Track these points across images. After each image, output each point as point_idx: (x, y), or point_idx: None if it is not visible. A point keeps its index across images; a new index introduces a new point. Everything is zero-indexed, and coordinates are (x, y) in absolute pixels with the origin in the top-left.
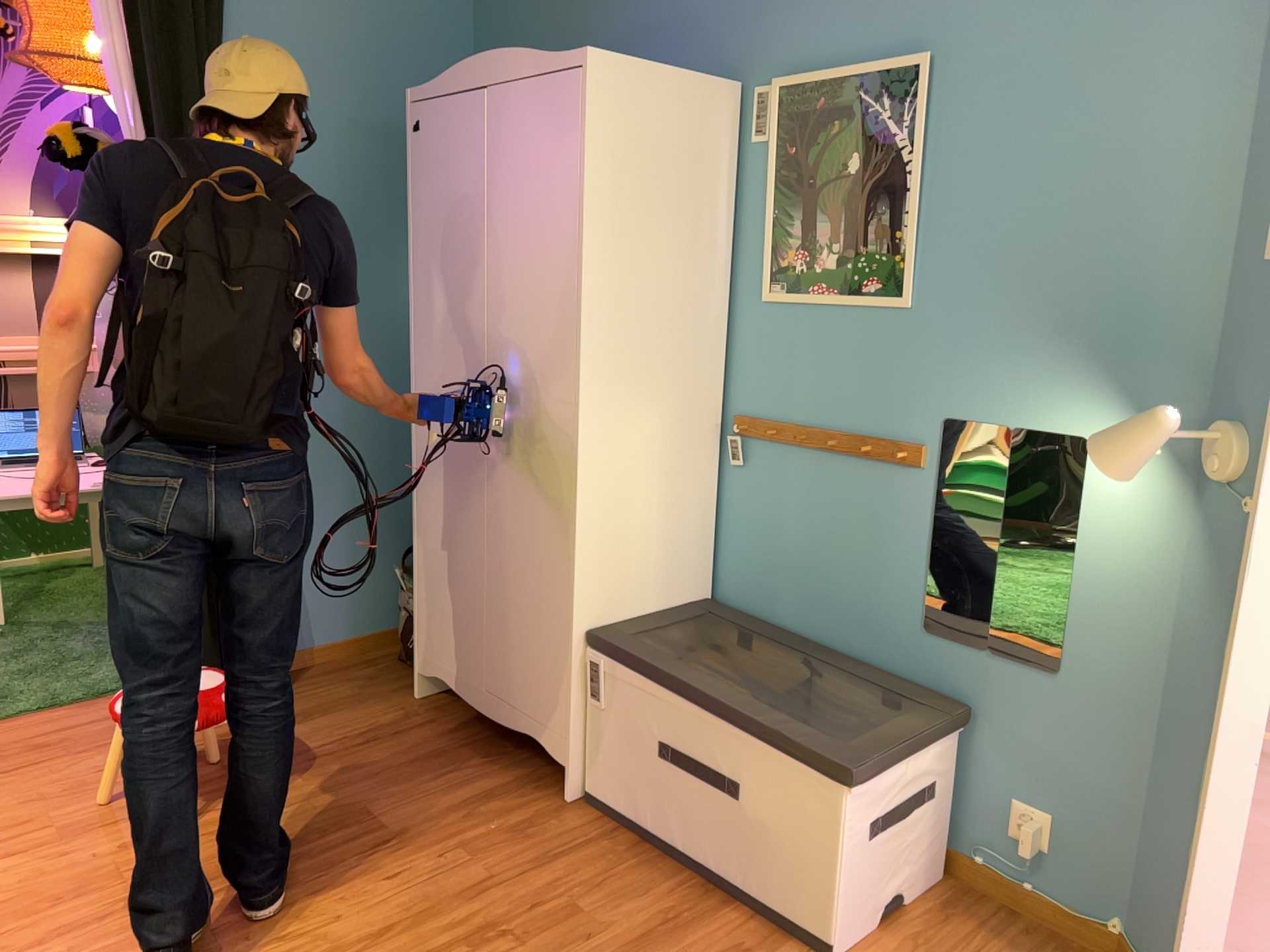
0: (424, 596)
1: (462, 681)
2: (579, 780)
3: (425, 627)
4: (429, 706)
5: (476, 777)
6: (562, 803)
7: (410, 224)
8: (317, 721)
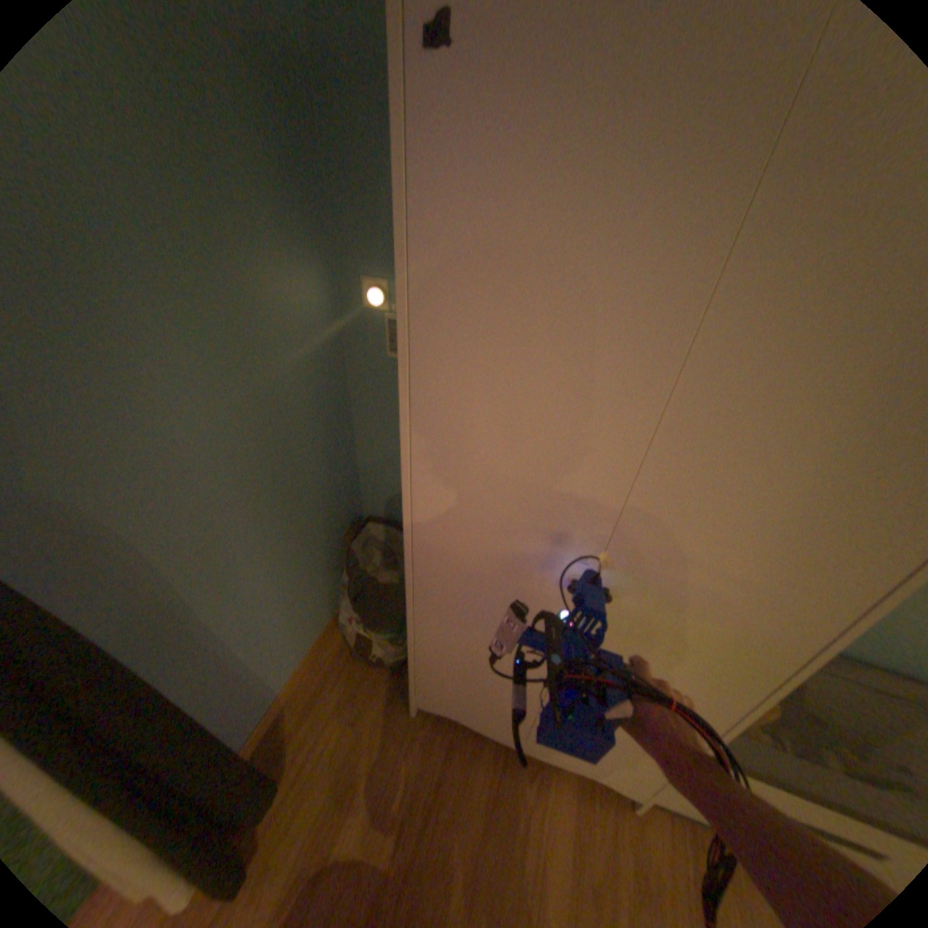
0: (434, 676)
1: (494, 731)
2: (651, 800)
3: (433, 691)
4: (434, 721)
5: (553, 821)
6: (639, 819)
7: (407, 289)
8: (358, 812)
